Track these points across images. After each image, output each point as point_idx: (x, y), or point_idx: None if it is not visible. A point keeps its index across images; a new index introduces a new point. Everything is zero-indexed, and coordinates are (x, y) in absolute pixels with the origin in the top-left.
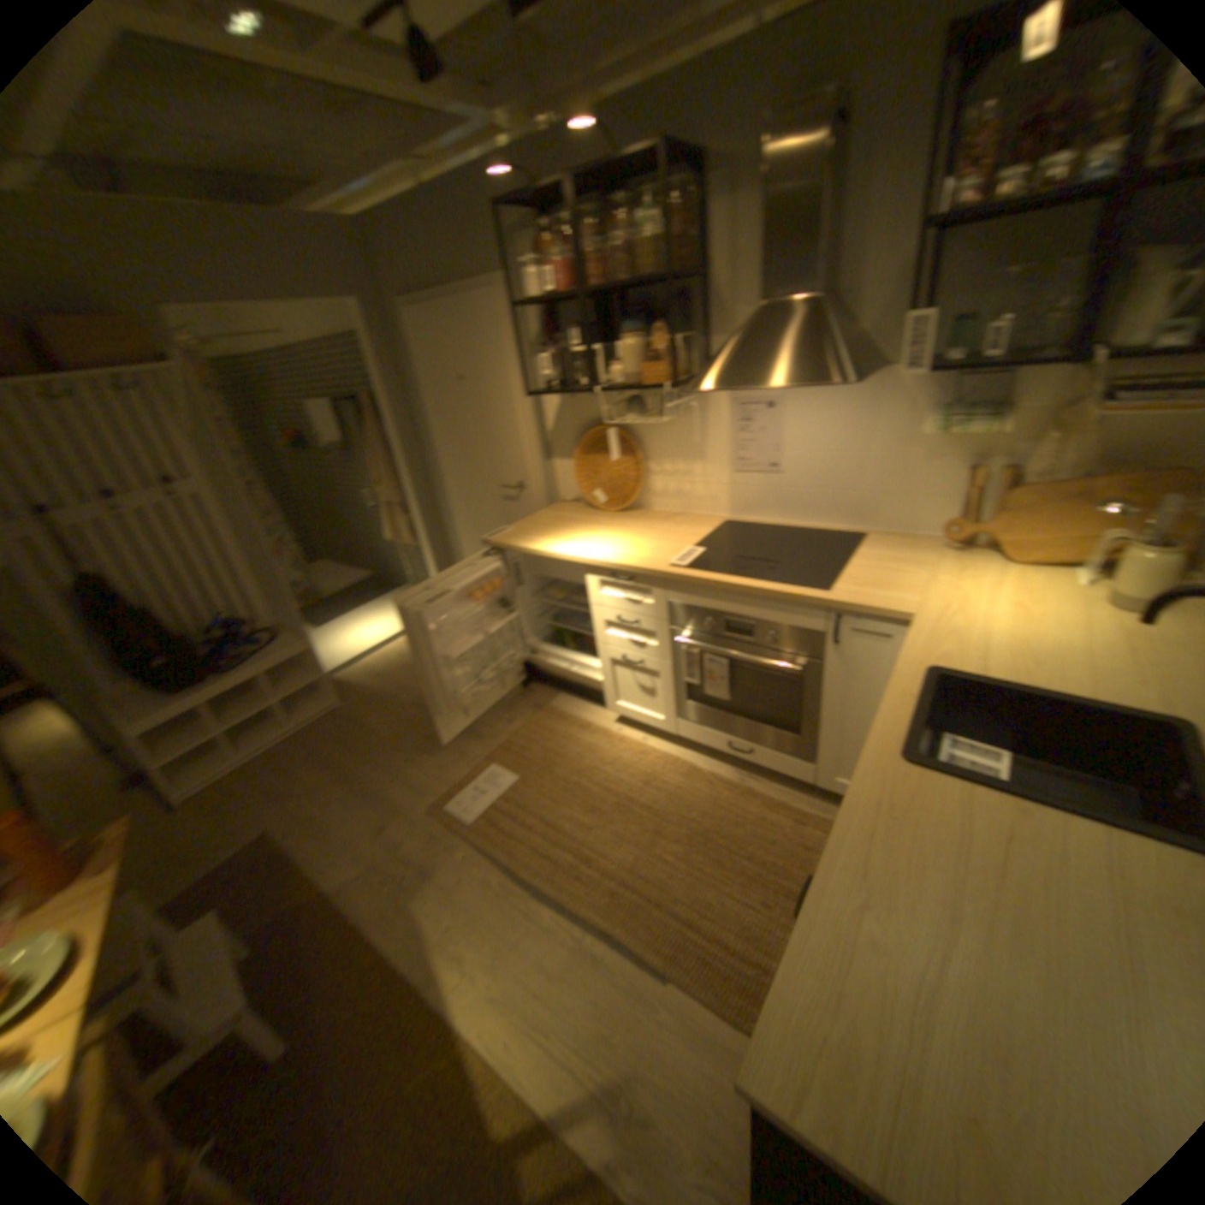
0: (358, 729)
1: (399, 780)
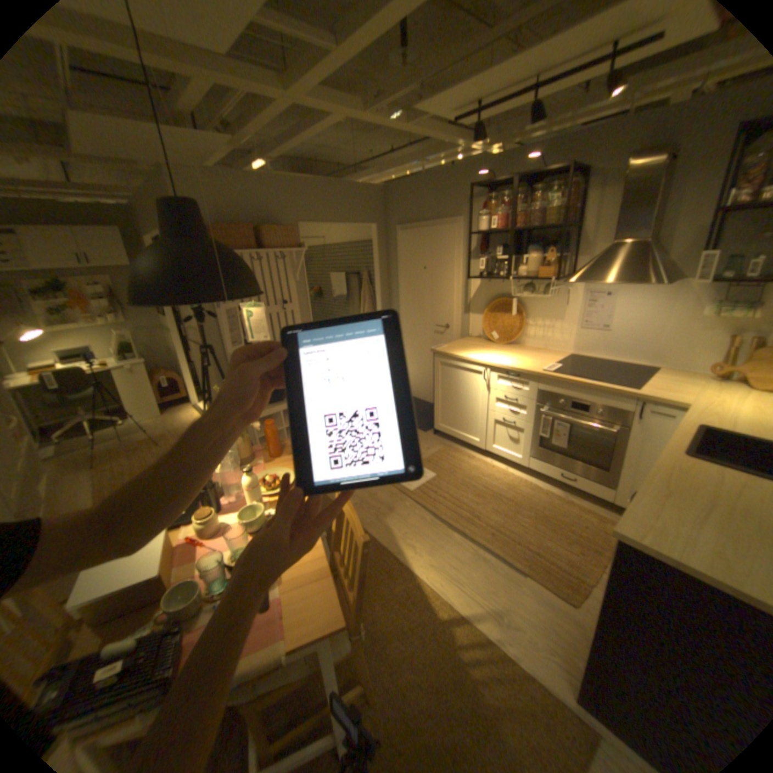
0: None
1: None
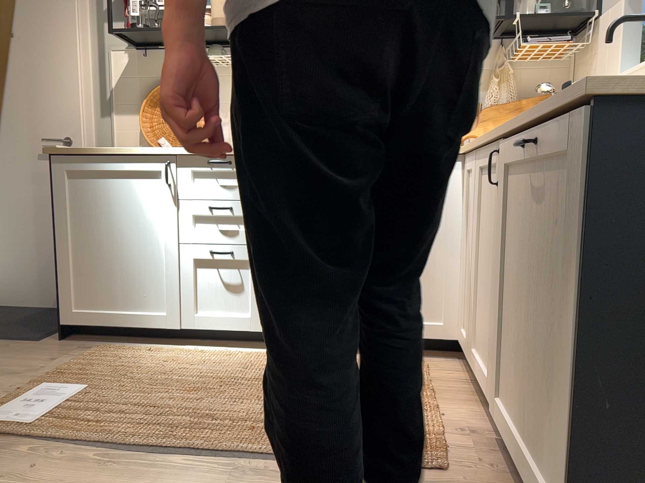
0: None
1: None
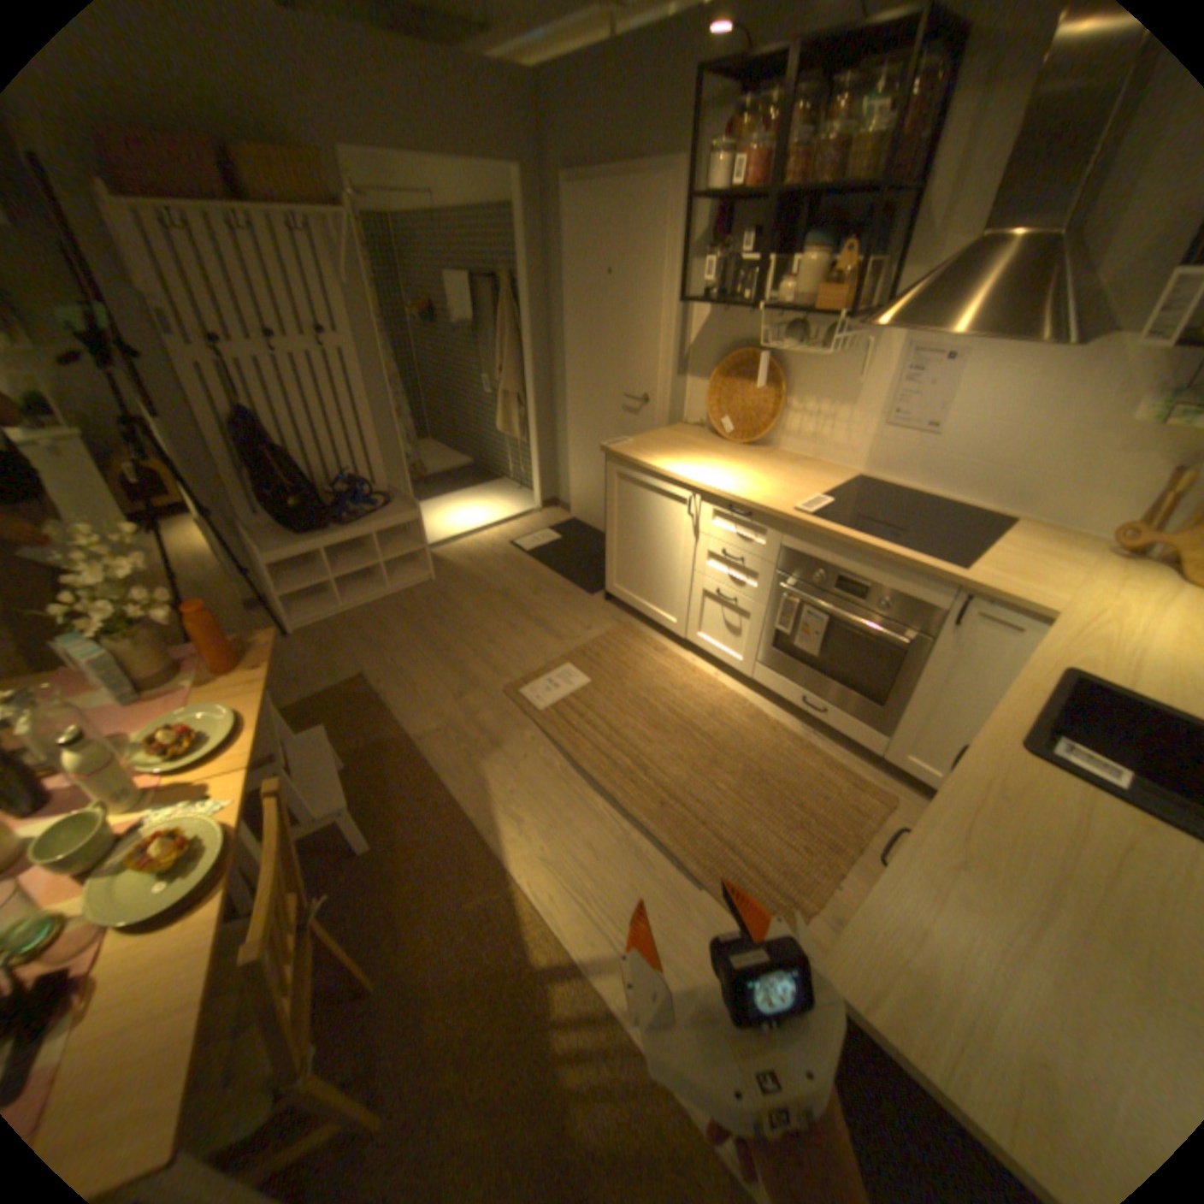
0: (450, 602)
1: (483, 656)
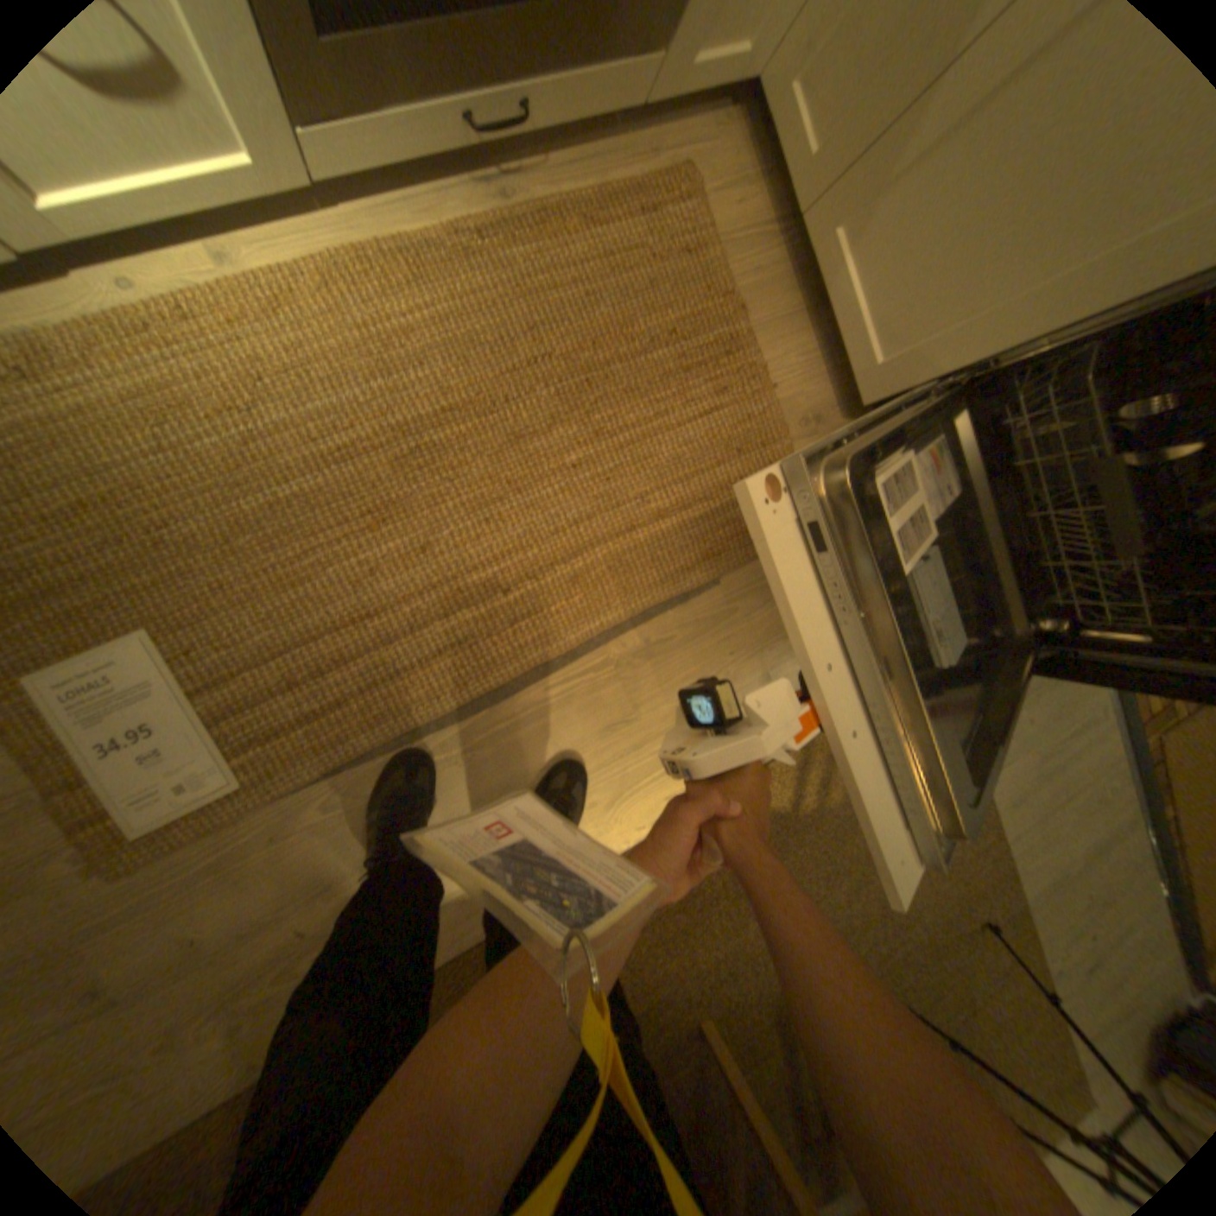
0: None
1: None
